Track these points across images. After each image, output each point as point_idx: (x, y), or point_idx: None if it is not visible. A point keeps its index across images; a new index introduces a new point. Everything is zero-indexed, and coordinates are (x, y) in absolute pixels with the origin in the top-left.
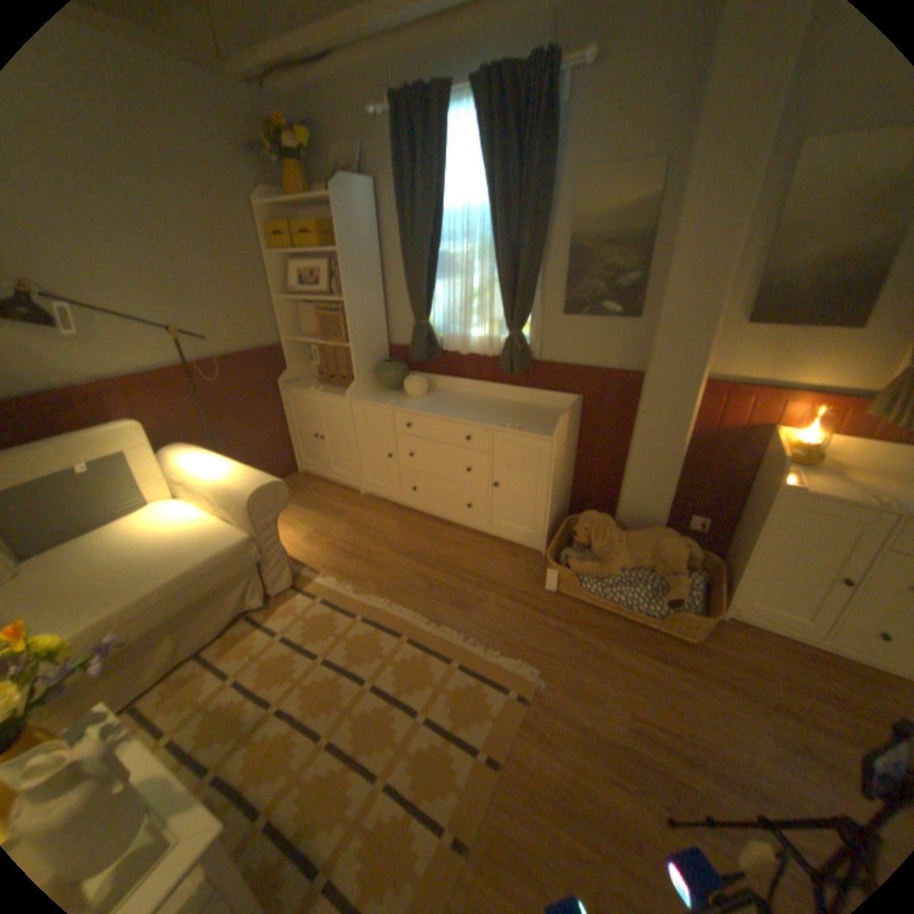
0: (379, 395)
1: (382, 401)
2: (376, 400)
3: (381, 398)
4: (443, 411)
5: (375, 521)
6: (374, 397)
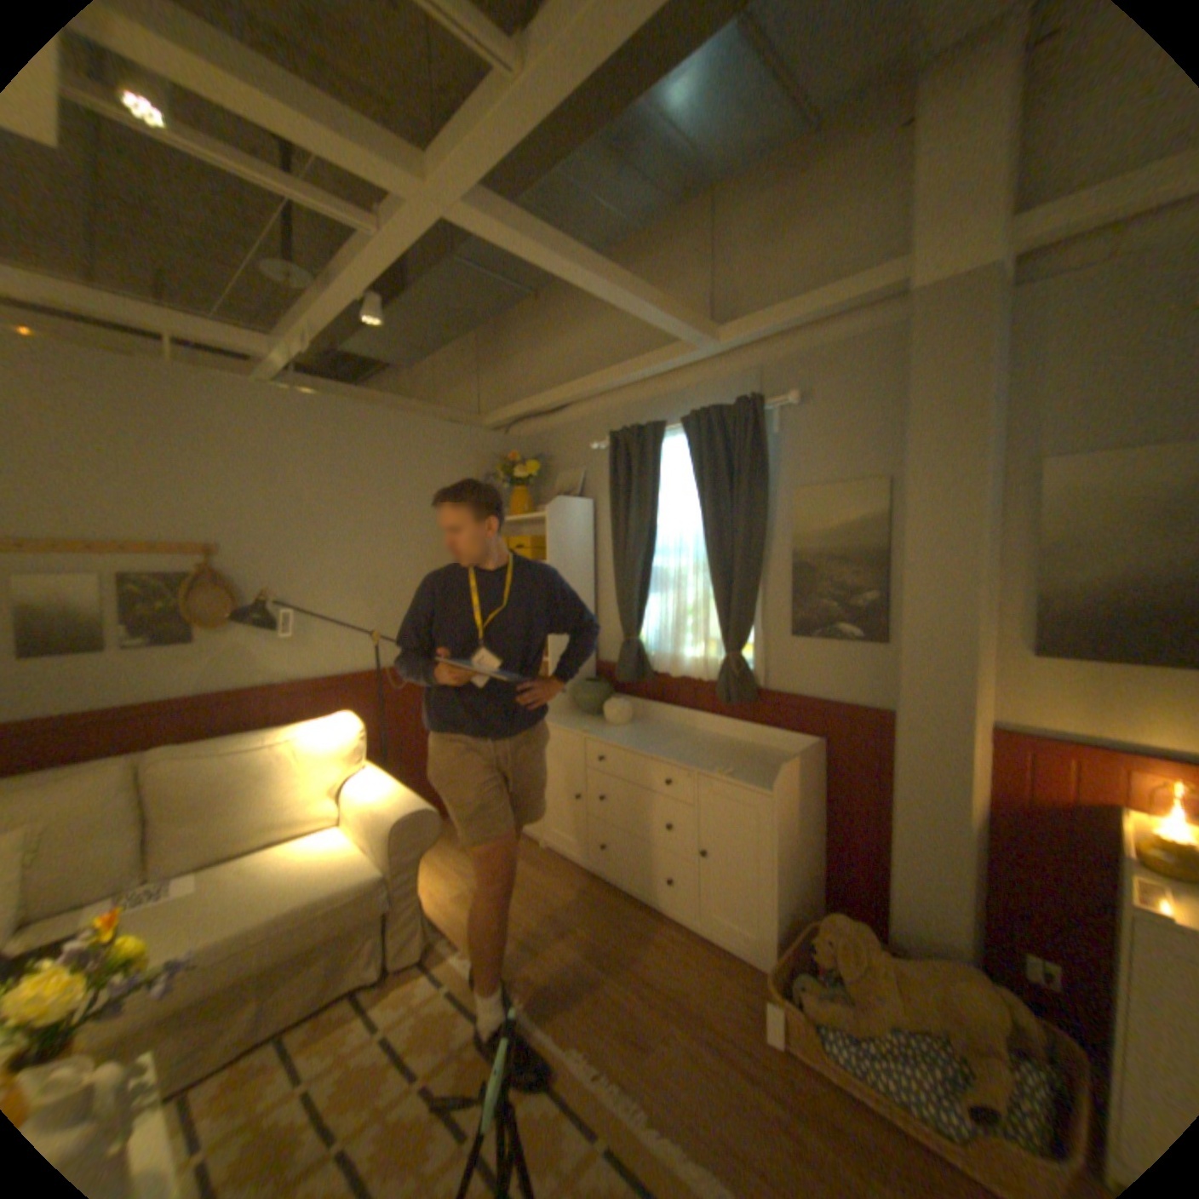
0: (574, 720)
1: (574, 727)
2: (567, 726)
3: (574, 723)
4: (642, 746)
5: (548, 890)
6: (567, 722)
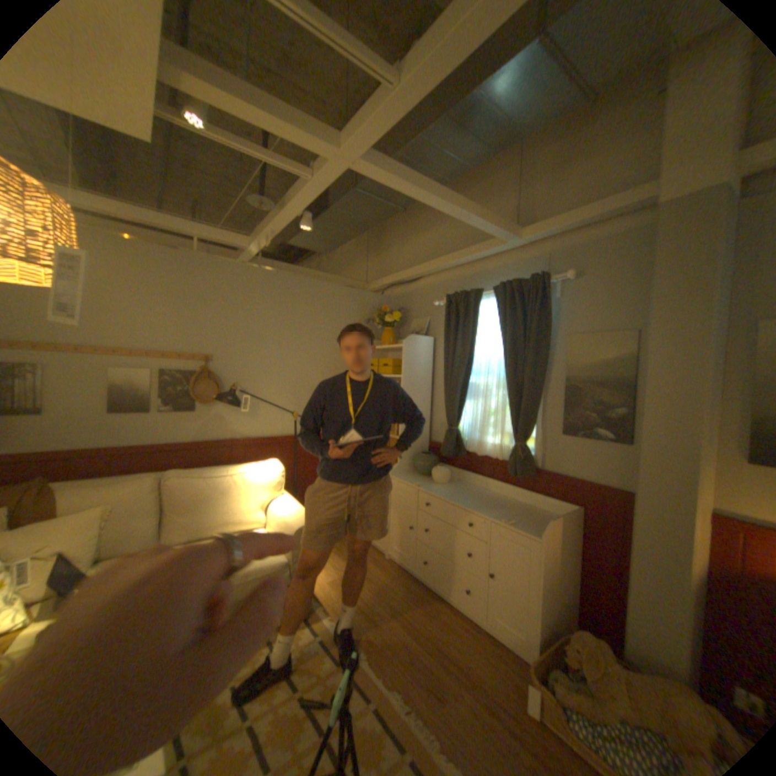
0: (412, 477)
1: (412, 482)
2: (408, 481)
3: (412, 480)
4: (455, 499)
5: (388, 586)
6: (408, 478)
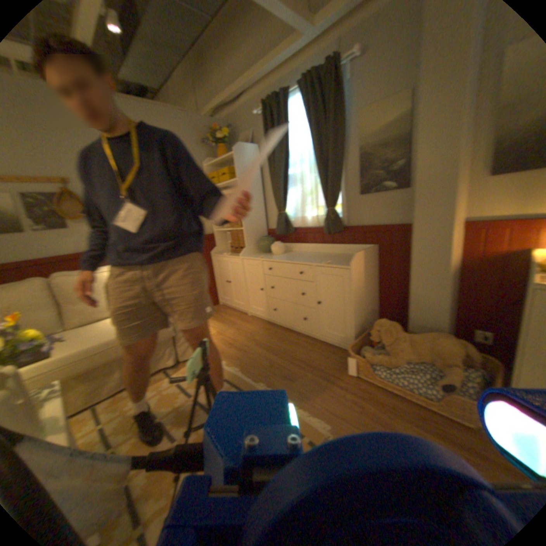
0: (258, 255)
1: (258, 257)
2: (255, 257)
3: (258, 256)
4: (289, 259)
5: (252, 329)
6: (255, 256)
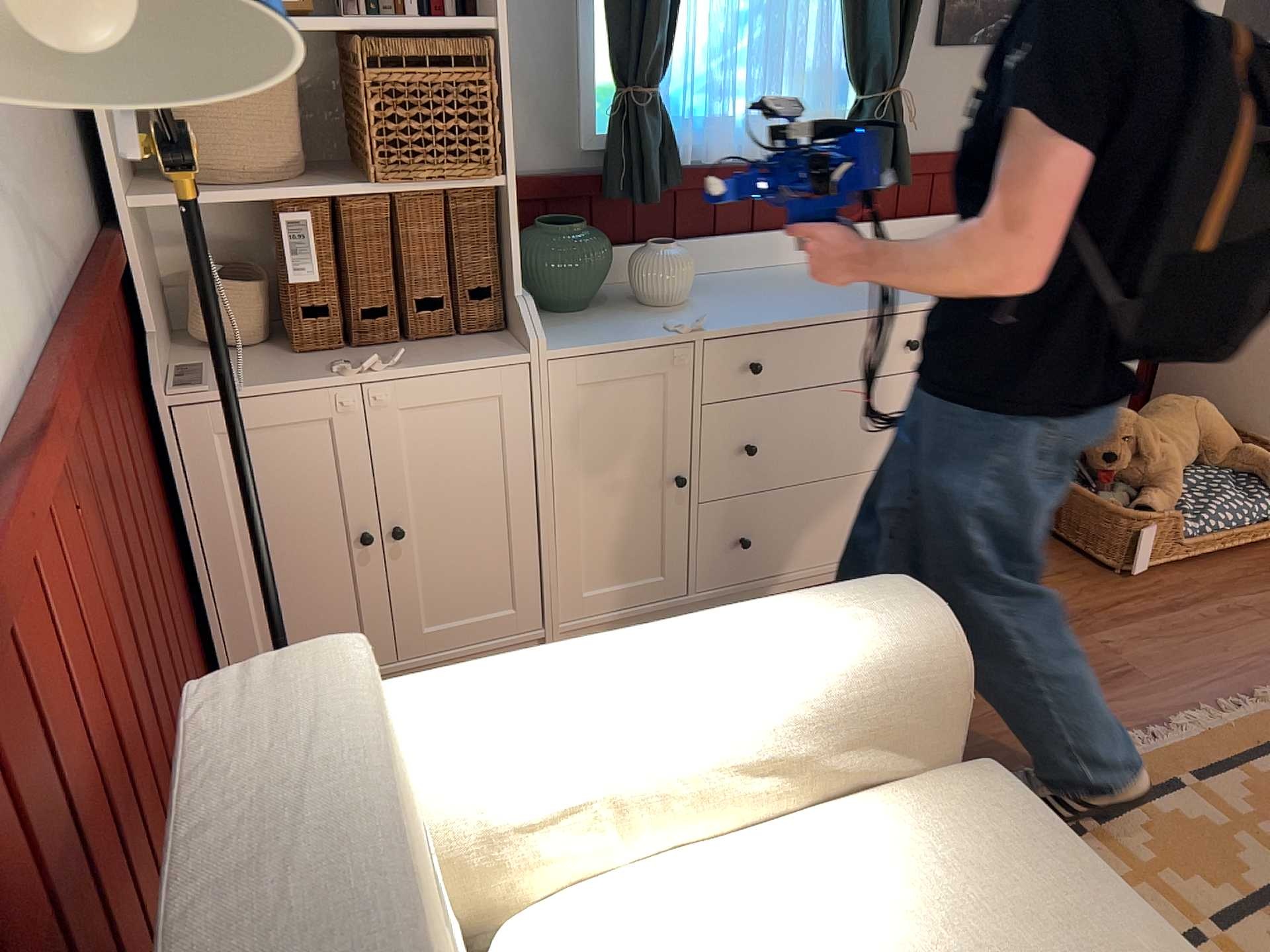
0: (582, 323)
1: (642, 330)
2: (621, 333)
3: (612, 327)
4: (821, 305)
5: None
6: (590, 330)
